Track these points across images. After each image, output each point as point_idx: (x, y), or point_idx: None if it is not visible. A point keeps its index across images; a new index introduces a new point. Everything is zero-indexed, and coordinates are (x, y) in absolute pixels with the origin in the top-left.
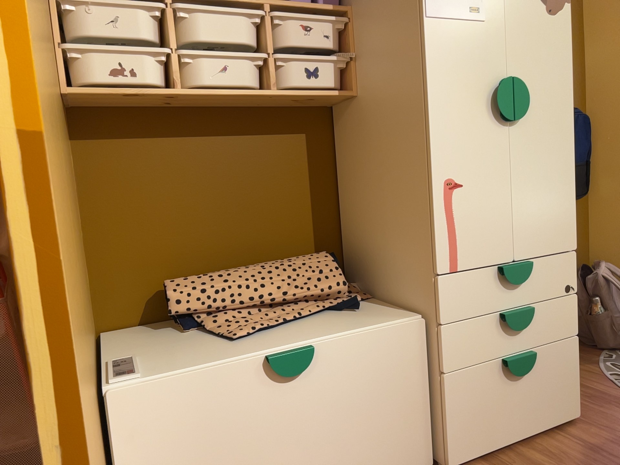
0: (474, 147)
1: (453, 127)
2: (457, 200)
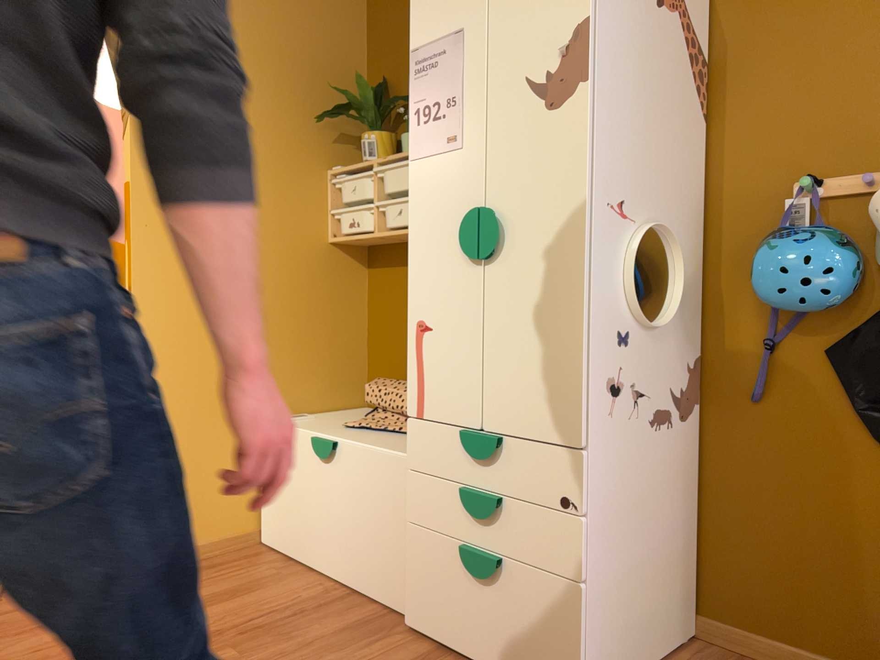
0: (444, 288)
1: (426, 266)
2: (425, 343)
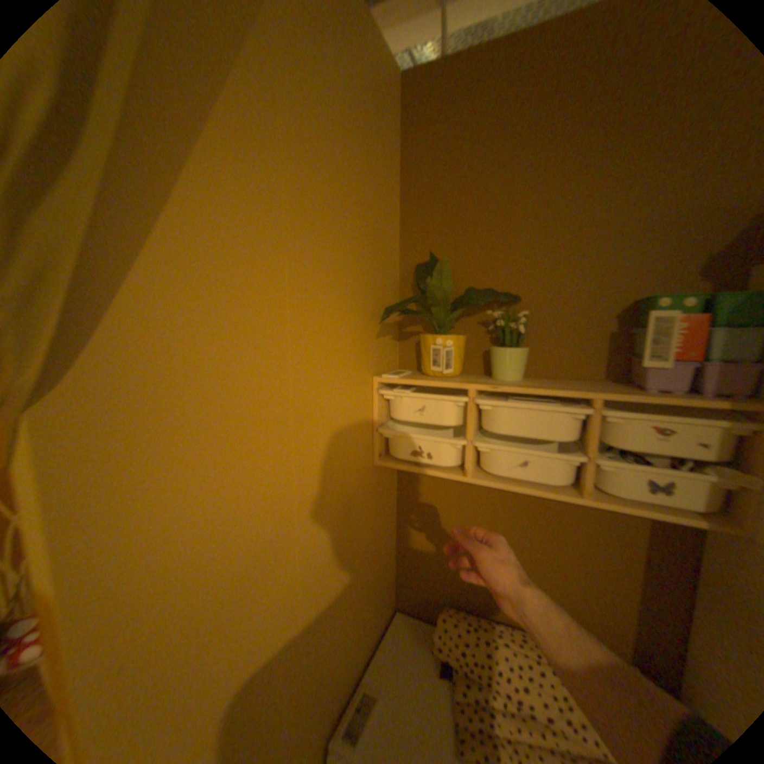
0: None
1: None
2: None
